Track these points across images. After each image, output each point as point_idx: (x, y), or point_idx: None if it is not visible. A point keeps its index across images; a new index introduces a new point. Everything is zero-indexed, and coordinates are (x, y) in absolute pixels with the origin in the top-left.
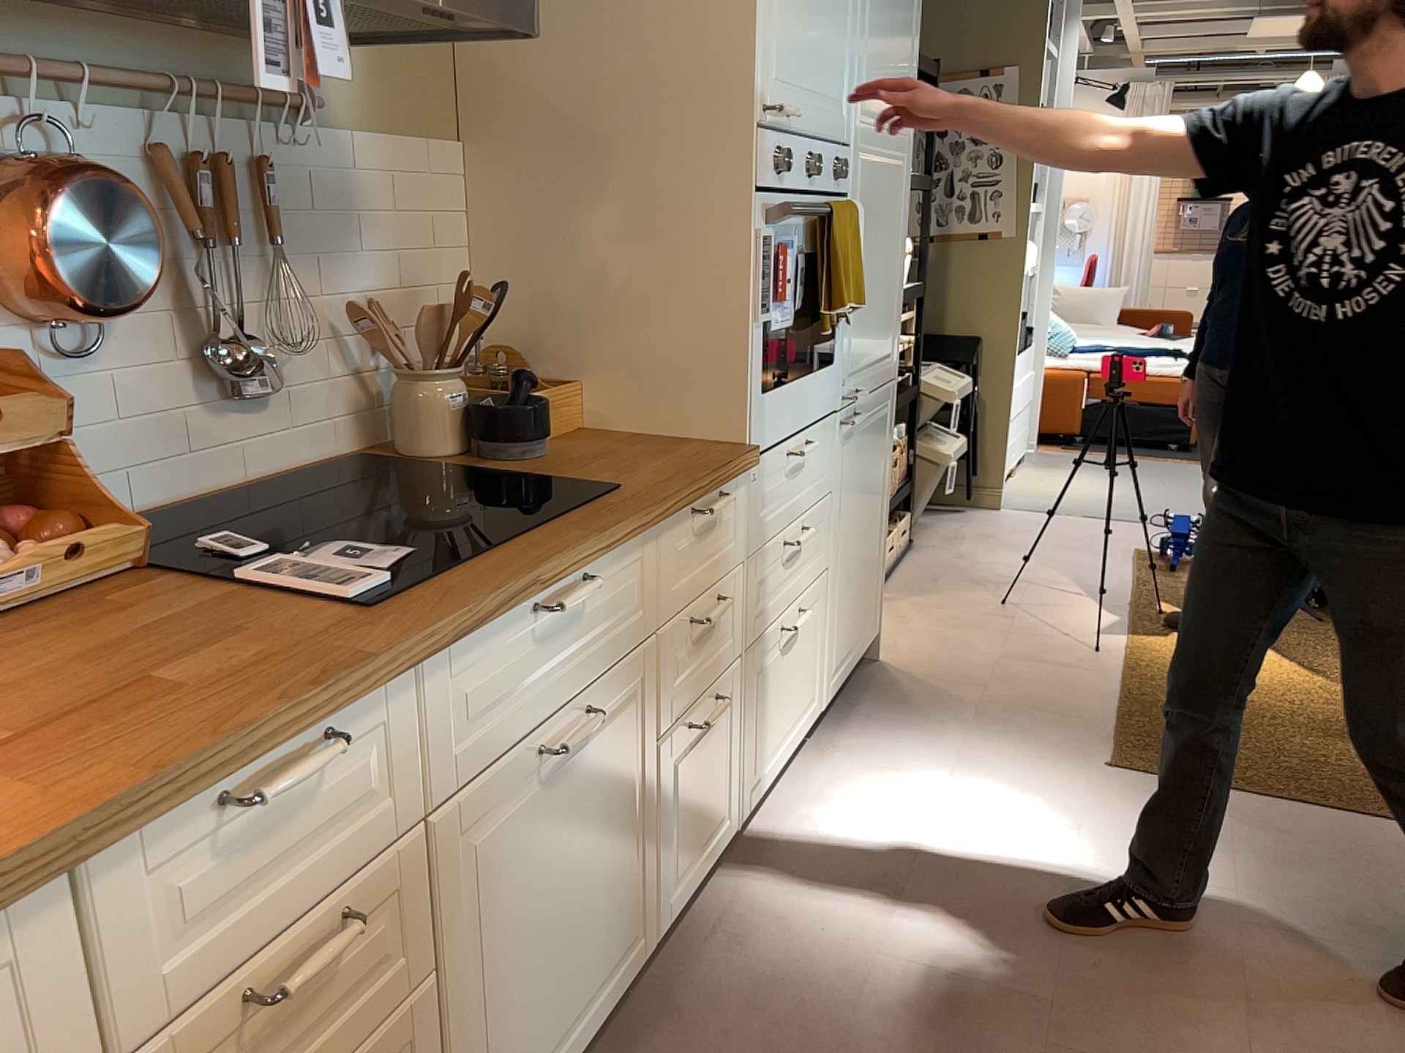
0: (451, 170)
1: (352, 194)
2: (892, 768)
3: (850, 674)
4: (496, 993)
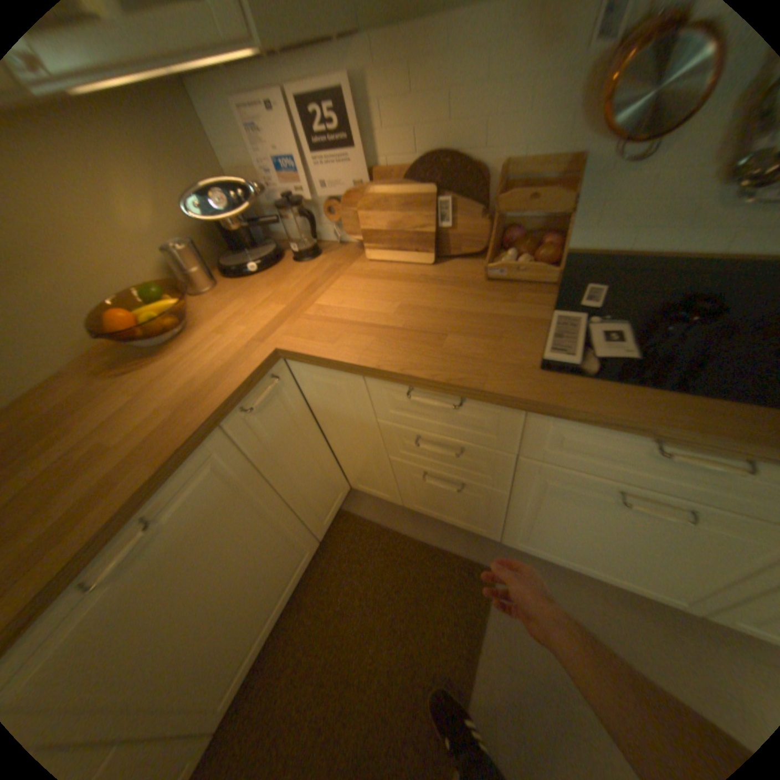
0: None
1: None
2: None
3: None
4: (548, 524)
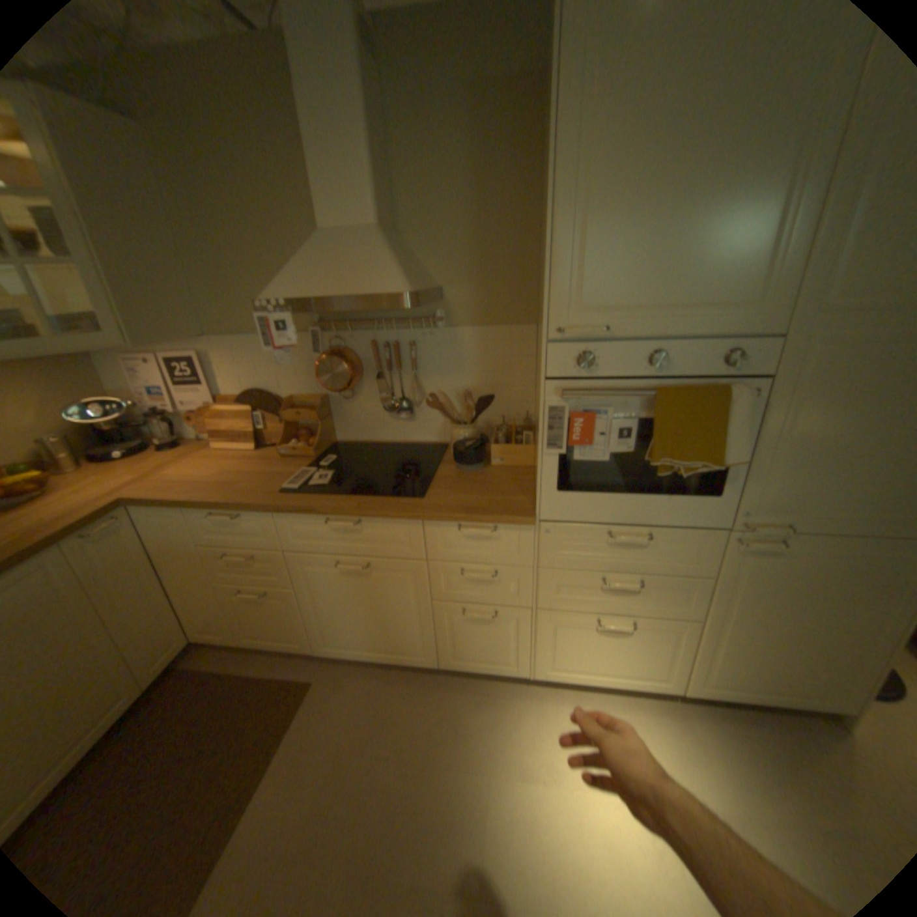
0: (524, 338)
1: (458, 351)
2: (688, 765)
3: (754, 704)
4: (325, 614)
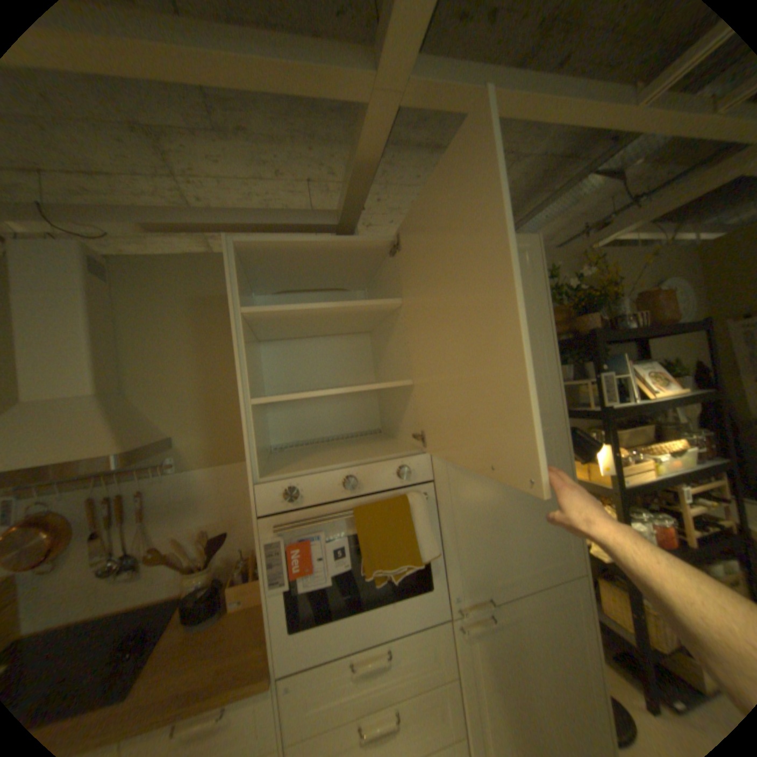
0: None
1: (190, 493)
2: None
3: None
4: None
